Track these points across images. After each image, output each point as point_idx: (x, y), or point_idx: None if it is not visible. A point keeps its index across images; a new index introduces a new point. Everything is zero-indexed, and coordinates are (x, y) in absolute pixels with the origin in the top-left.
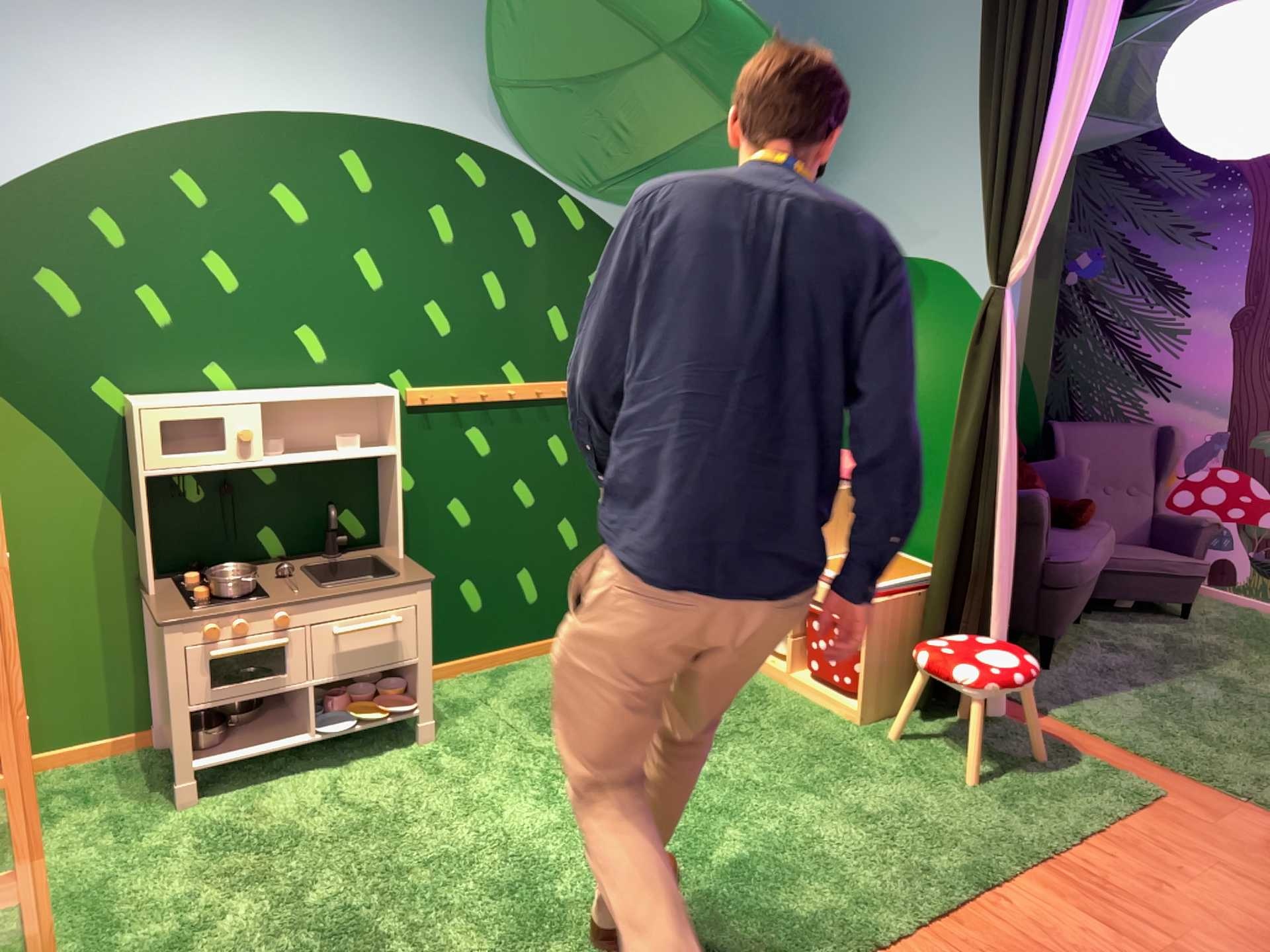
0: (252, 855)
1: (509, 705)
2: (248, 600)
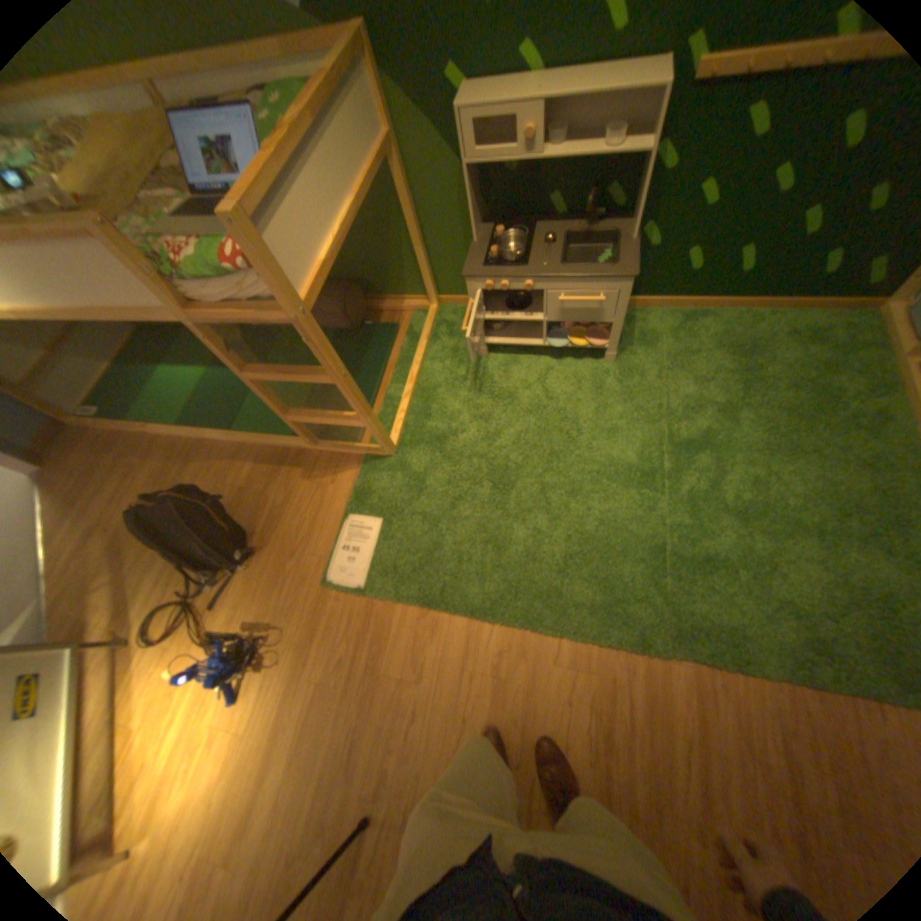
0: (490, 402)
1: (677, 351)
2: (515, 265)
